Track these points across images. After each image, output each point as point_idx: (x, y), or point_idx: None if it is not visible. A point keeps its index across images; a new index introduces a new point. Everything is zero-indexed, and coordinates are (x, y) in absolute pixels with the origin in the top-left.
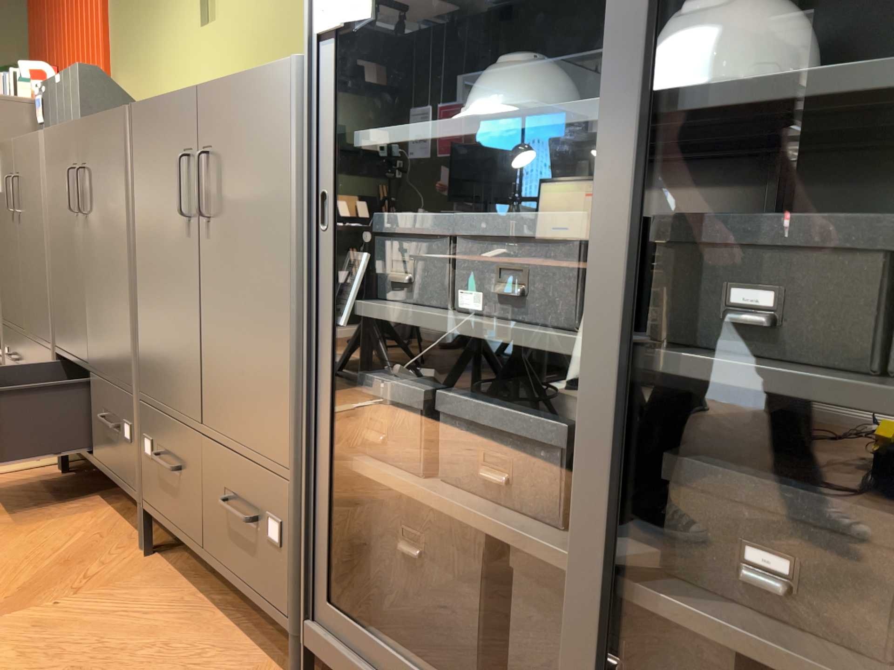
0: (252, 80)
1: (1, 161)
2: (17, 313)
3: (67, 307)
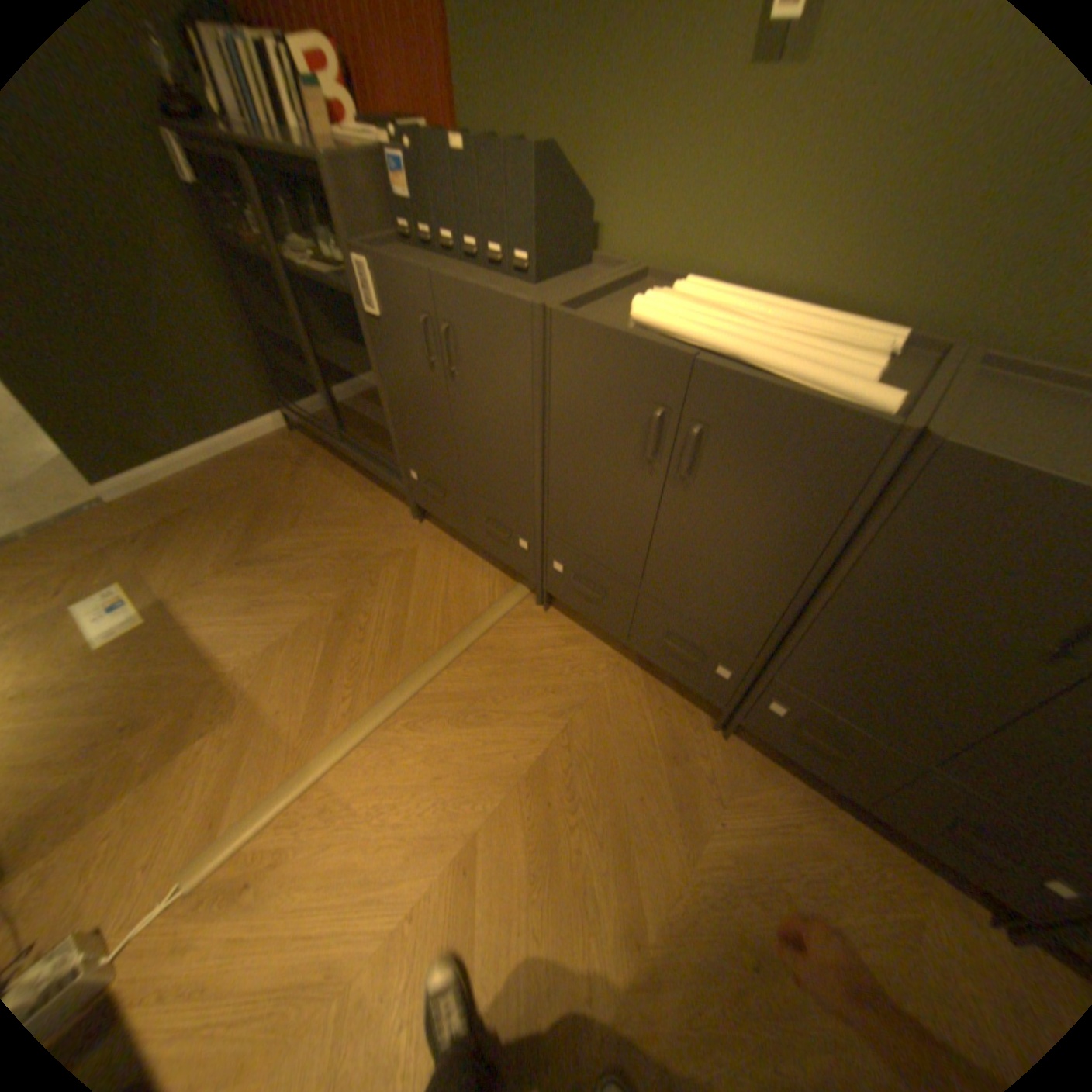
0: None
1: (385, 279)
2: (439, 457)
3: (591, 523)
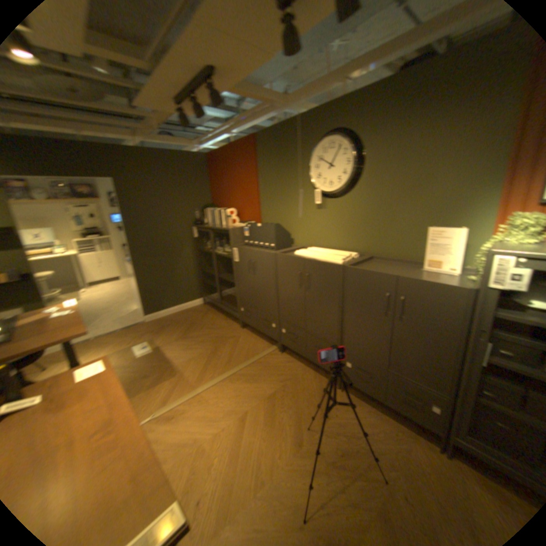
0: (440, 286)
1: (240, 253)
2: (250, 300)
3: (290, 310)
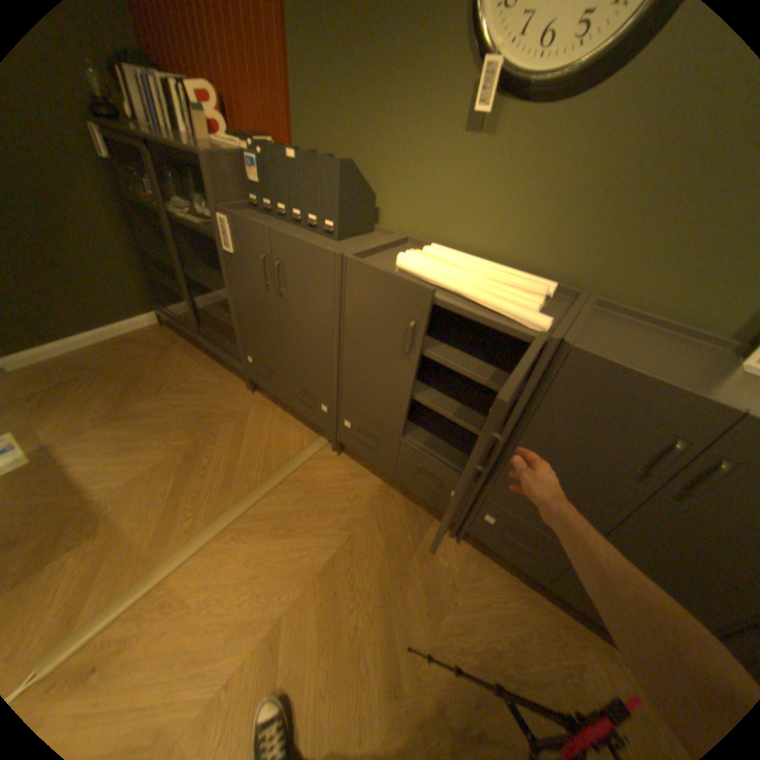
0: None
1: (240, 230)
2: (270, 347)
3: (371, 393)
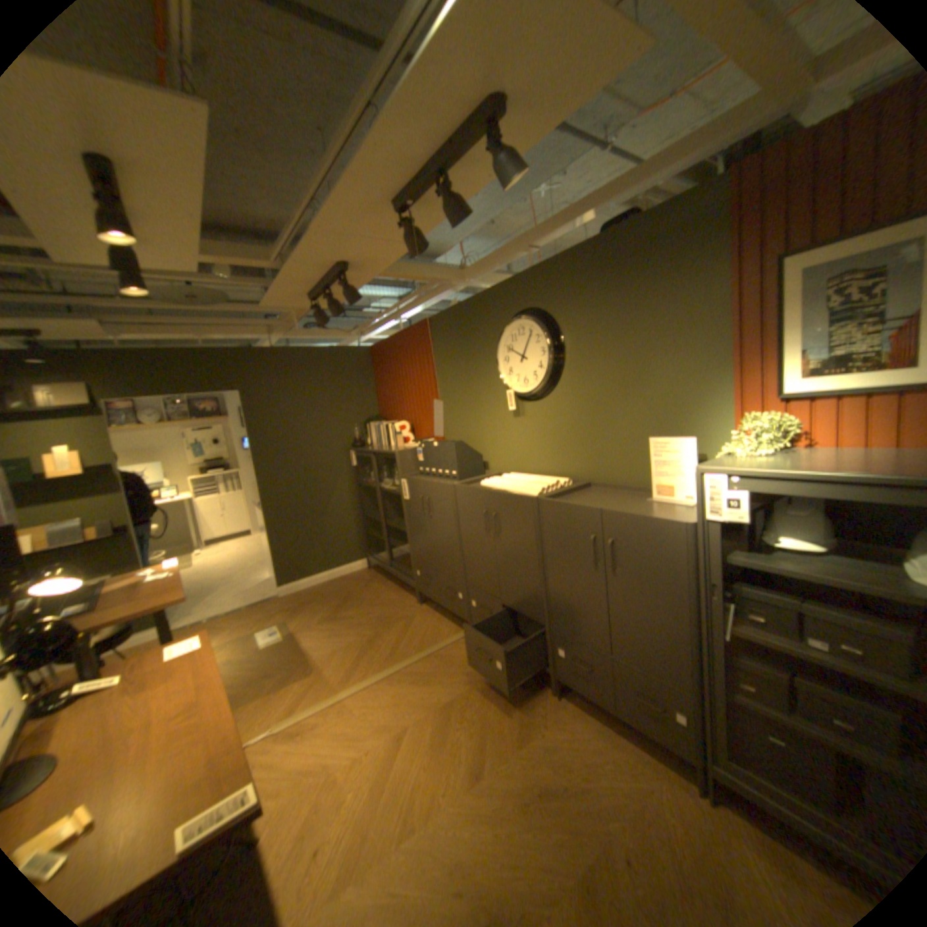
0: (652, 523)
1: (411, 486)
2: (427, 558)
3: (479, 570)
